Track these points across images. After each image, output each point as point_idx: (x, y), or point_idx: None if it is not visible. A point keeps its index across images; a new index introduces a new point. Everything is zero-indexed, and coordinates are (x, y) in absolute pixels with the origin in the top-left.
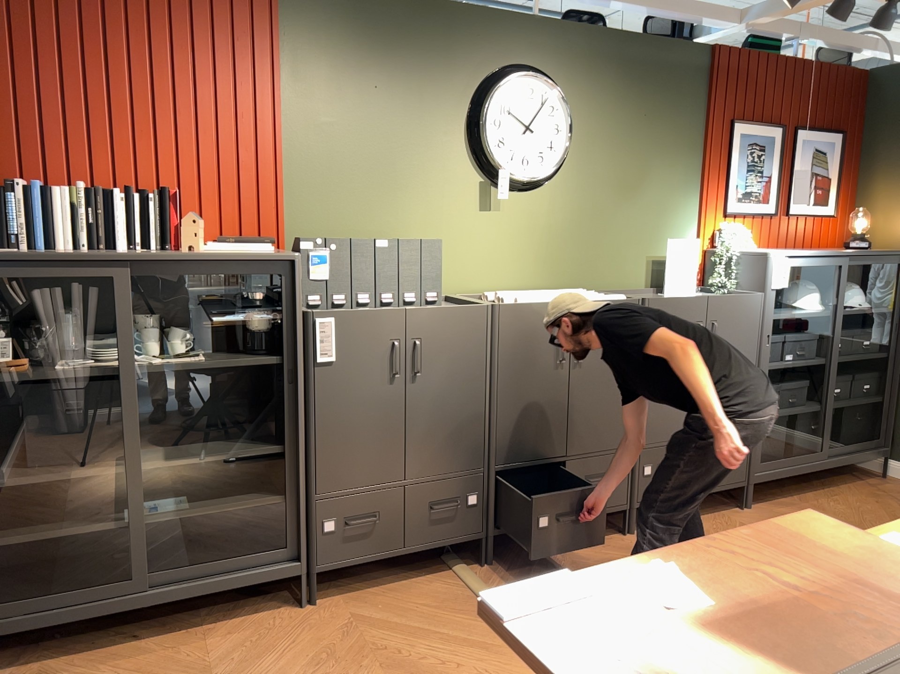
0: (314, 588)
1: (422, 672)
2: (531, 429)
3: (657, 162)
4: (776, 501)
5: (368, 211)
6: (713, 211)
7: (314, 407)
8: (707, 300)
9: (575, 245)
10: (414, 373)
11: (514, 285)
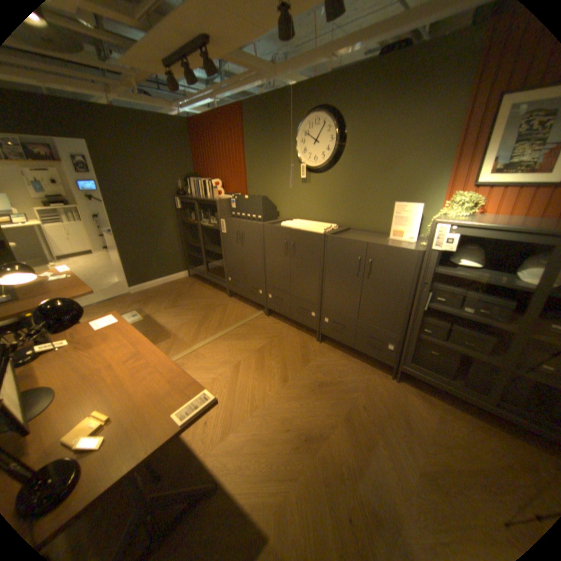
0: (230, 294)
1: (206, 319)
2: (277, 276)
3: (410, 146)
4: (427, 396)
5: (266, 184)
6: (461, 181)
7: (224, 245)
8: (366, 244)
9: (346, 202)
10: (243, 242)
11: (315, 219)
